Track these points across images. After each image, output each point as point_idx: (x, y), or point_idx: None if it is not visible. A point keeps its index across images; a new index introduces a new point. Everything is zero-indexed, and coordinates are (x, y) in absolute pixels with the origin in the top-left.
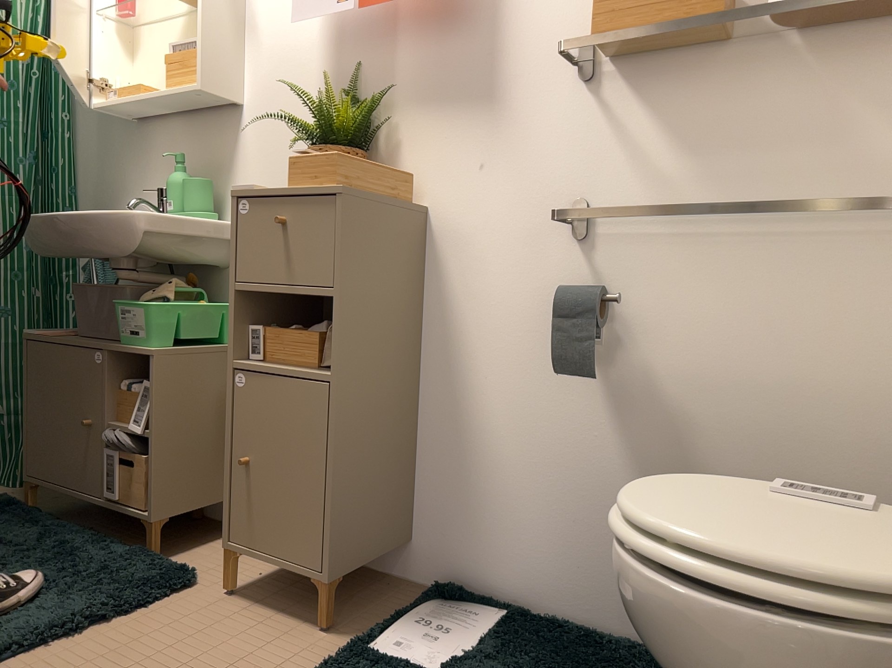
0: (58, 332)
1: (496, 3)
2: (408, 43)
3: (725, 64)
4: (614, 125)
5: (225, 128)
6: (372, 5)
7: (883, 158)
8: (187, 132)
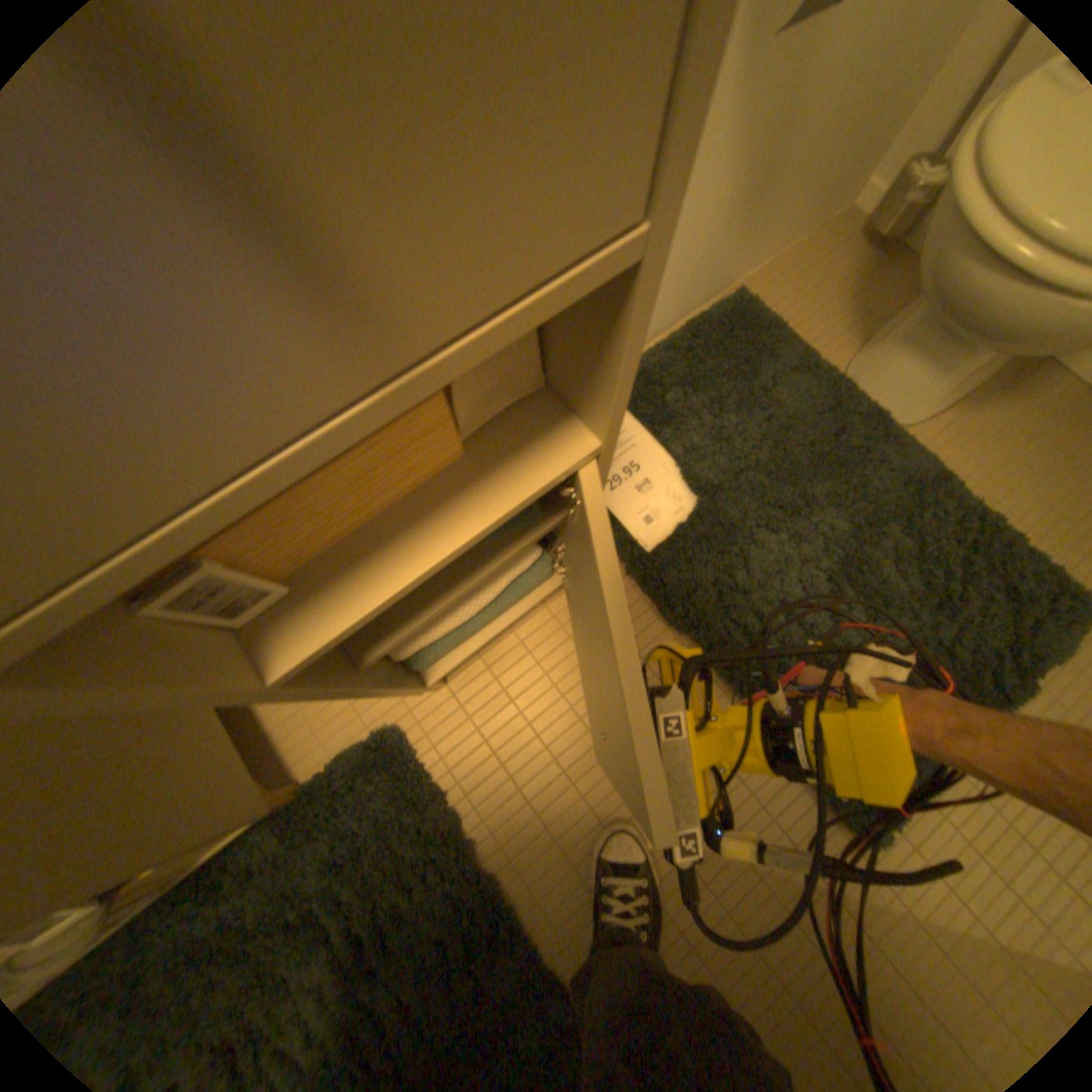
0: None
1: None
2: None
3: None
4: None
5: None
6: None
7: None
8: None
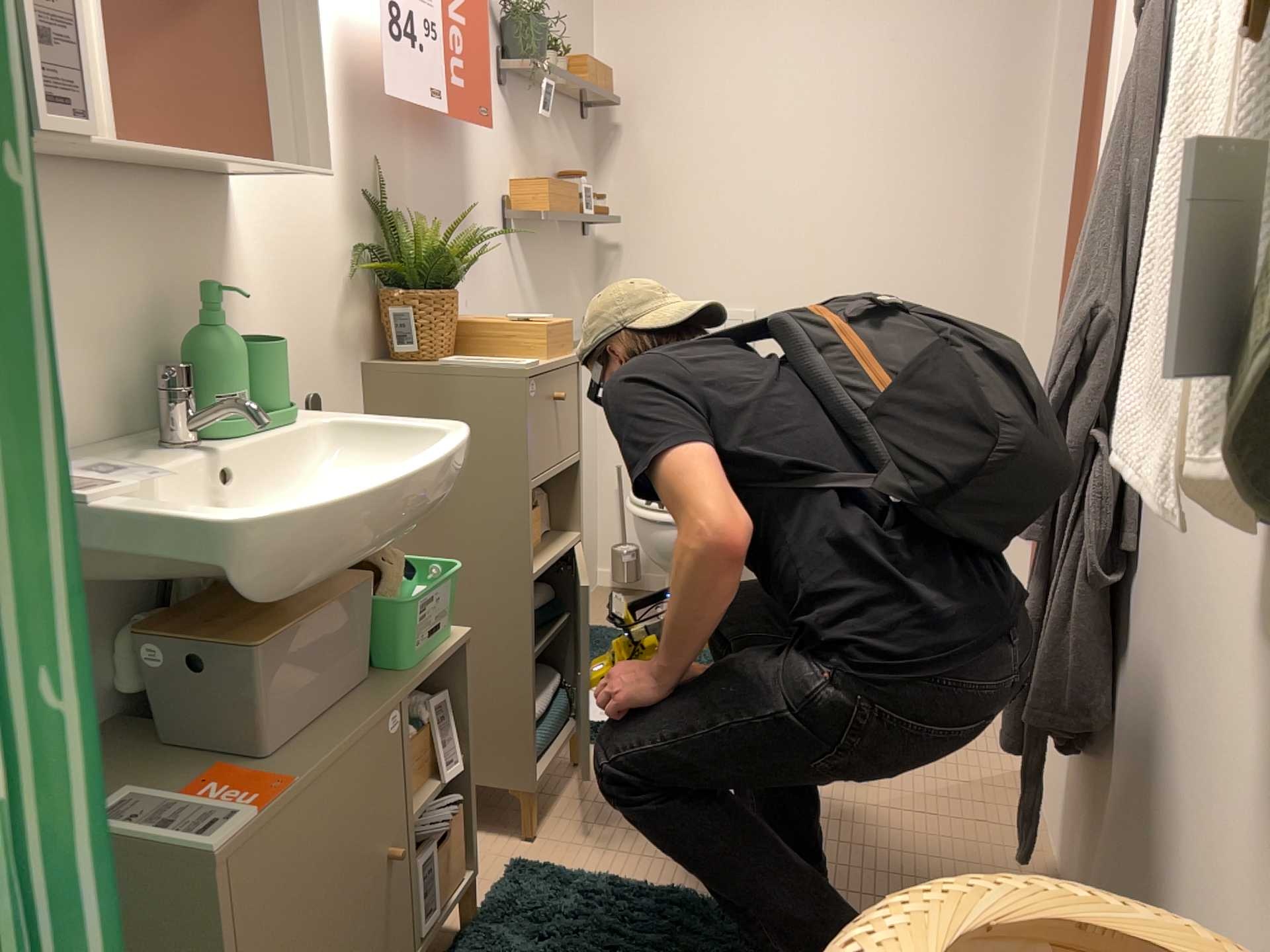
0: (234, 803)
1: (466, 135)
2: (415, 147)
3: (546, 234)
4: (519, 271)
5: (195, 211)
6: (457, 113)
7: (578, 302)
8: (95, 205)
